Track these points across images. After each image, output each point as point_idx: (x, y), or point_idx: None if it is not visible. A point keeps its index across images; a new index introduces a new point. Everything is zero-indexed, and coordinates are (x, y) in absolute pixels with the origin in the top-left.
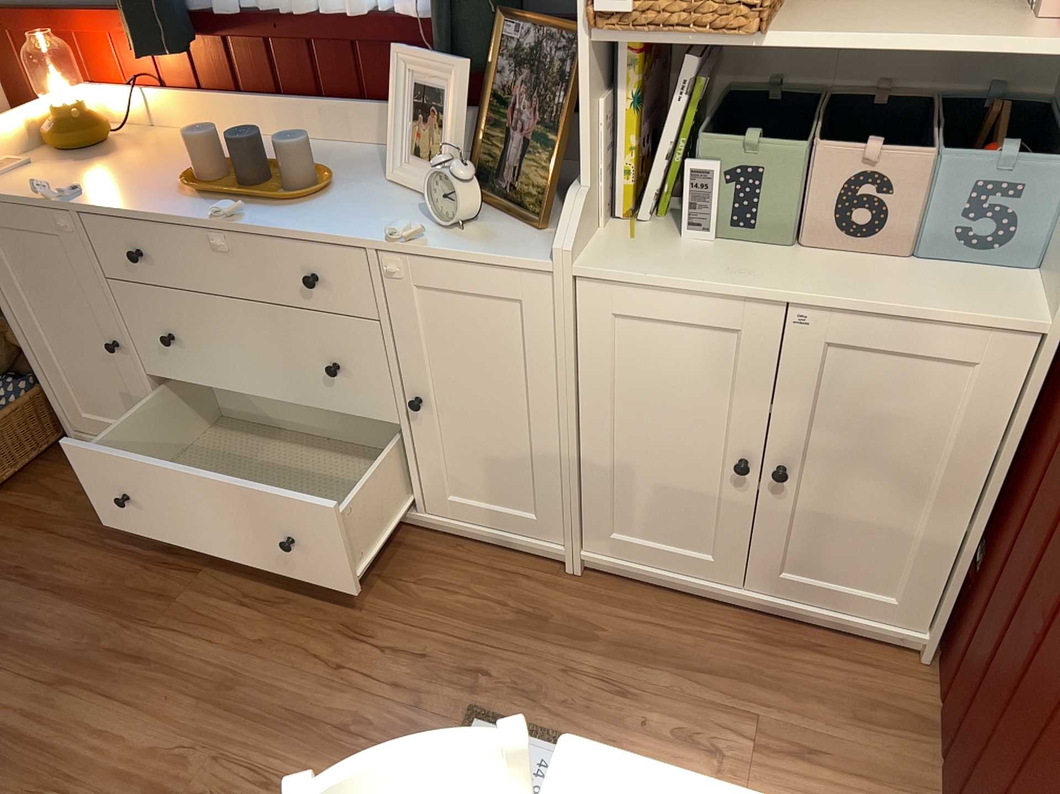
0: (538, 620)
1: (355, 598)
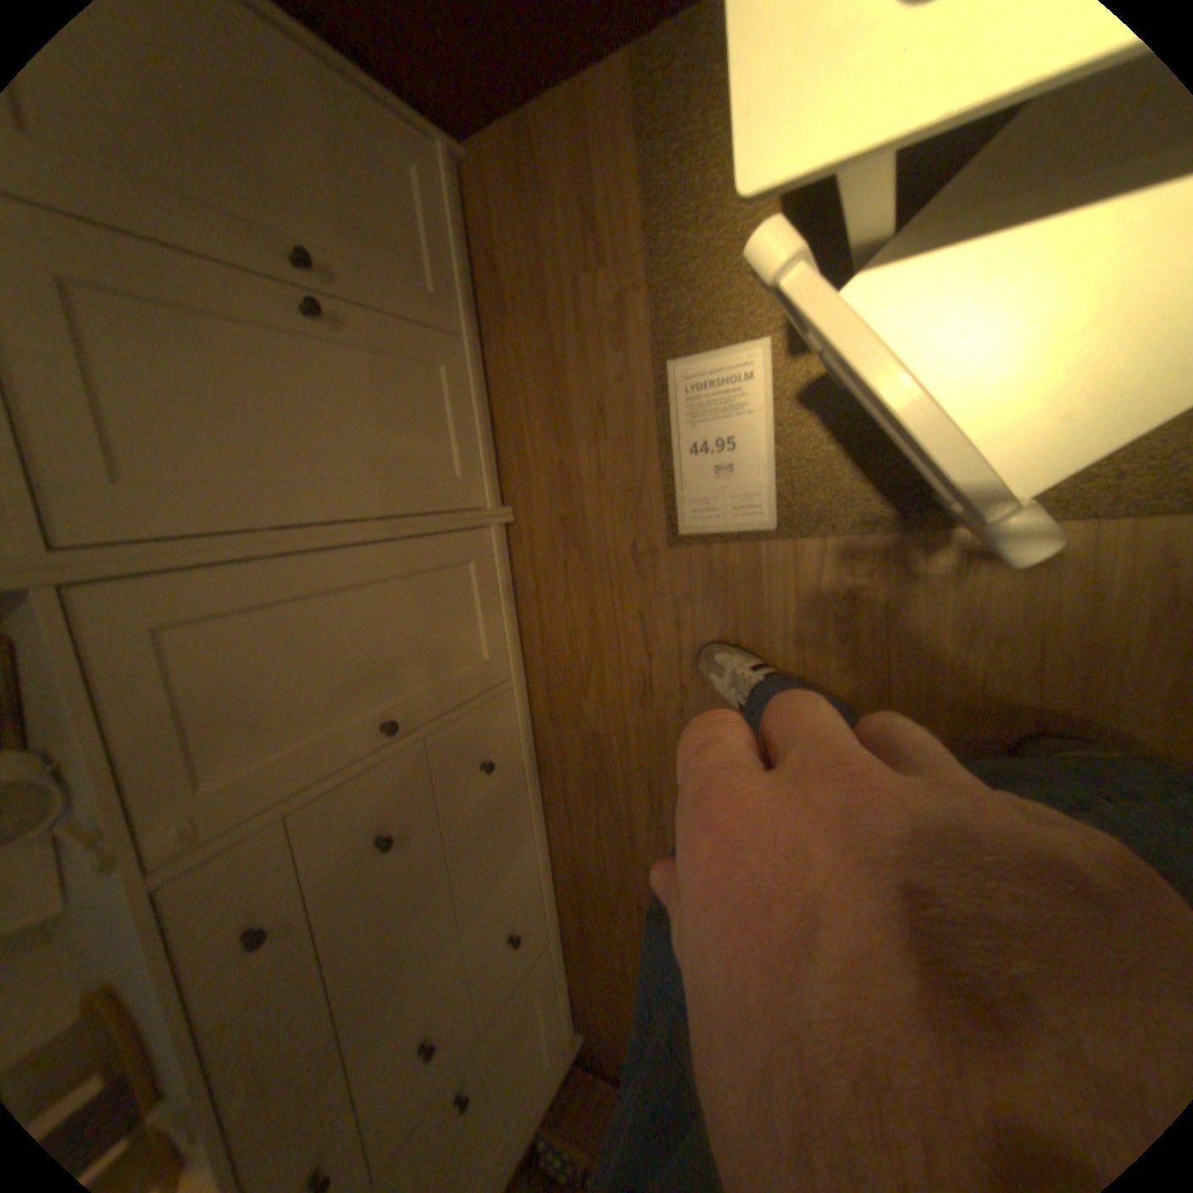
0: (561, 521)
1: (609, 705)
